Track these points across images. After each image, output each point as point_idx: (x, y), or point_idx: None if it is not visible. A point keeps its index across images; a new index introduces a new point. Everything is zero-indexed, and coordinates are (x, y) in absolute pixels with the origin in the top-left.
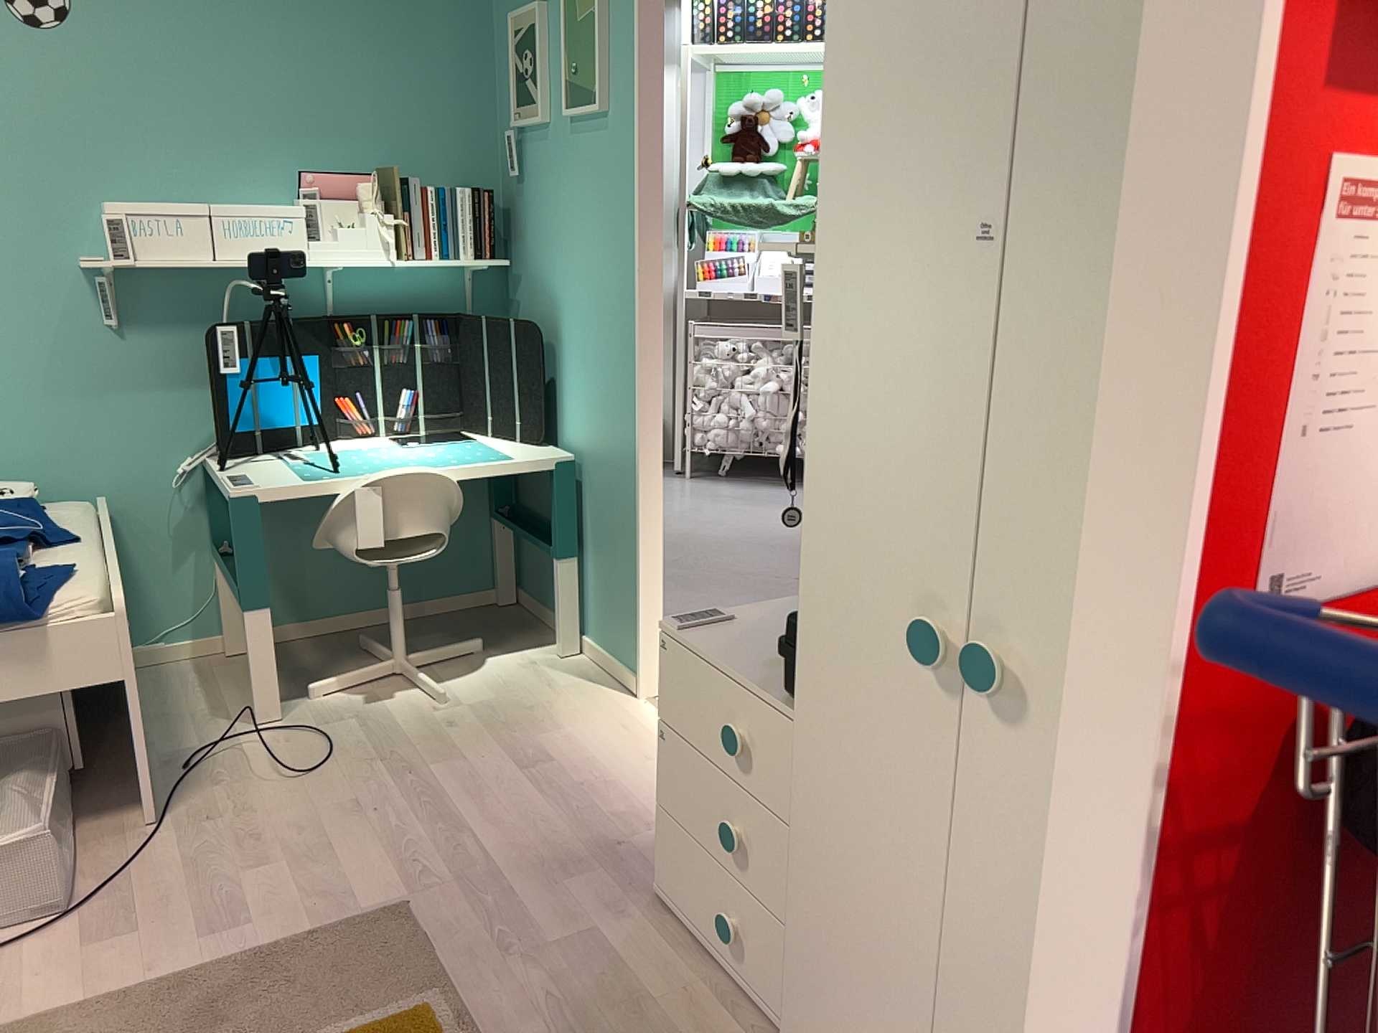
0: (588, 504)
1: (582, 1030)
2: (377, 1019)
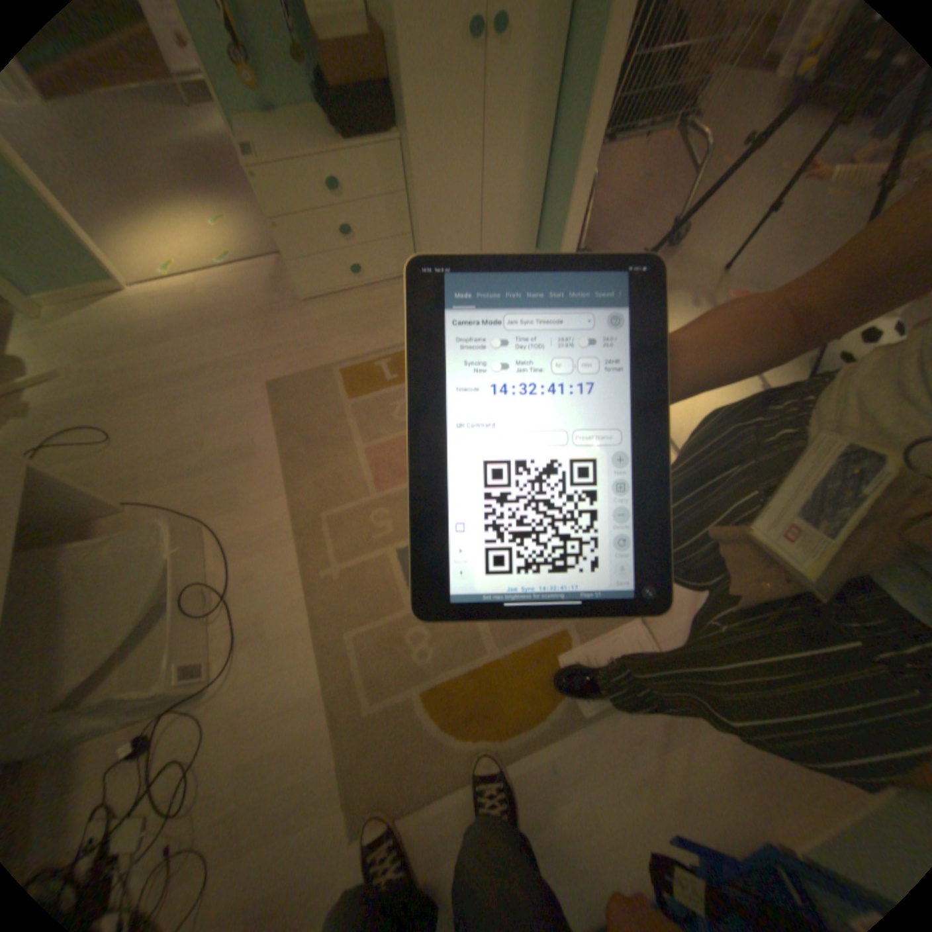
0: None
1: (368, 328)
2: (340, 385)
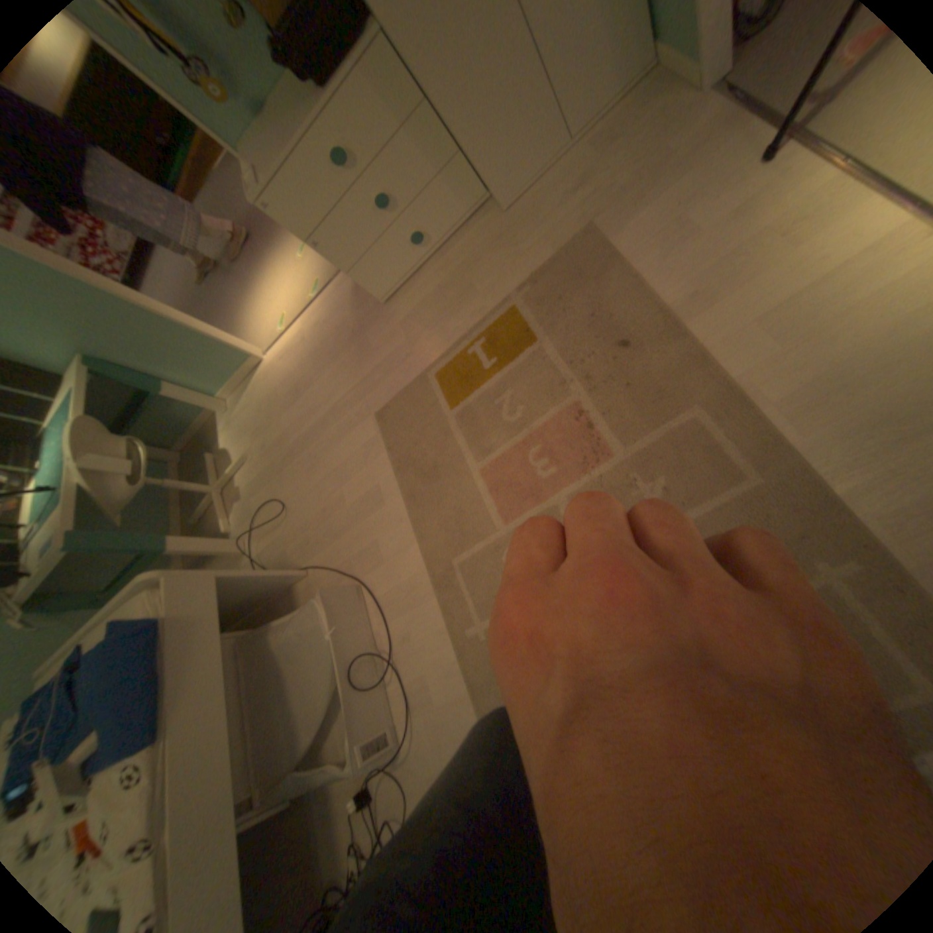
0: (118, 356)
1: (452, 304)
2: (439, 393)
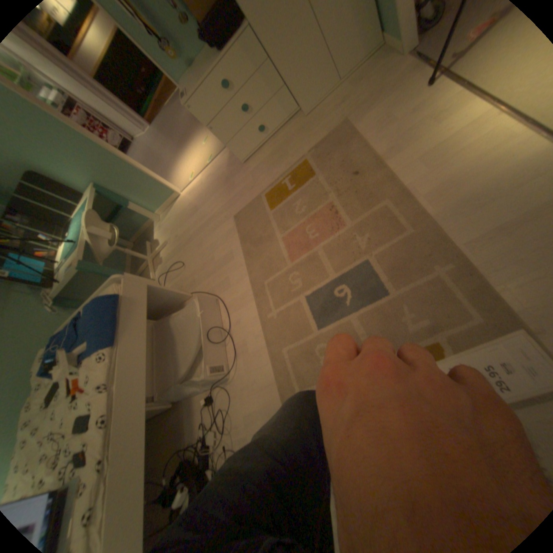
0: (111, 185)
1: (276, 161)
2: (265, 203)
